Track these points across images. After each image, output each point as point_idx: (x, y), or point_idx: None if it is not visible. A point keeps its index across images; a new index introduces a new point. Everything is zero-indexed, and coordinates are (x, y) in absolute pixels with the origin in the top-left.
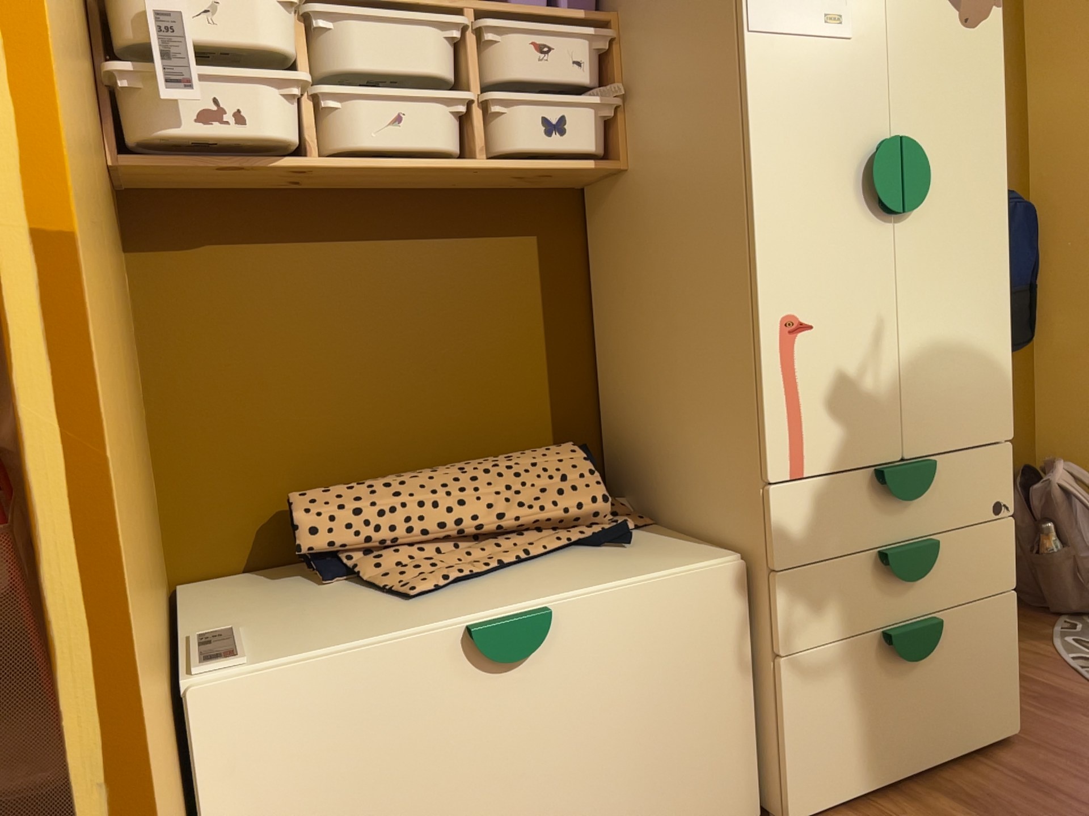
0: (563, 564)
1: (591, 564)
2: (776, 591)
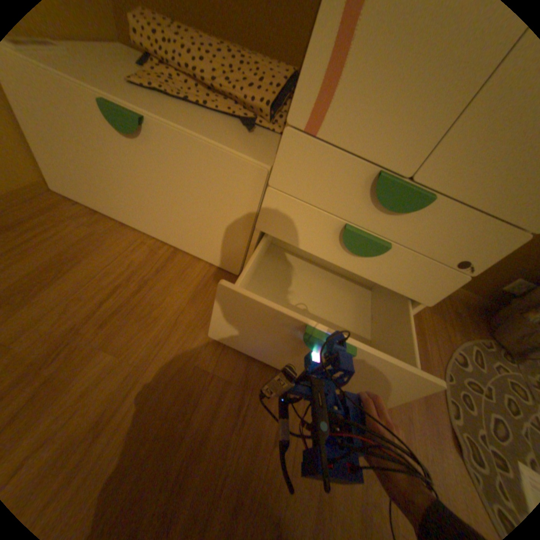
0: (209, 116)
1: (215, 123)
2: (267, 194)
